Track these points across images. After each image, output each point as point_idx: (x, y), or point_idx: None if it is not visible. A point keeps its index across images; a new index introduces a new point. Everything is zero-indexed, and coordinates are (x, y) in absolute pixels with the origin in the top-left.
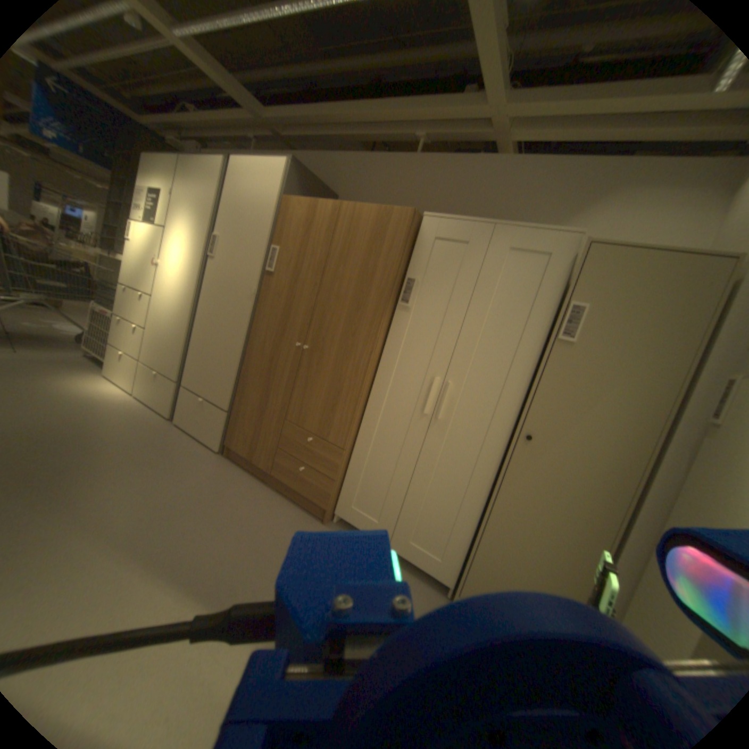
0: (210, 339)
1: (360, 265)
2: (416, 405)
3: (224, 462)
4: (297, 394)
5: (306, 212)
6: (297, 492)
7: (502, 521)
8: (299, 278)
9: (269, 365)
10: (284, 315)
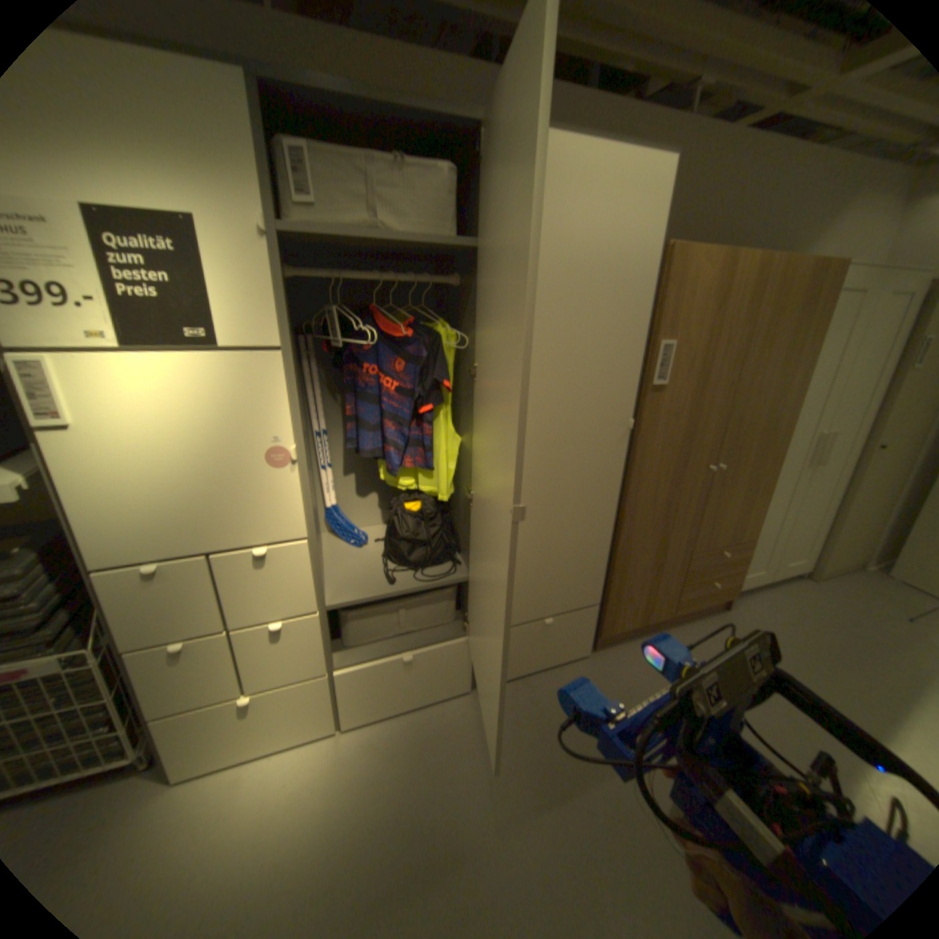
0: (550, 530)
1: (791, 341)
2: (805, 462)
3: (606, 650)
4: (709, 519)
5: (724, 272)
6: (710, 605)
7: (857, 508)
8: (712, 379)
9: (668, 509)
10: (690, 437)
